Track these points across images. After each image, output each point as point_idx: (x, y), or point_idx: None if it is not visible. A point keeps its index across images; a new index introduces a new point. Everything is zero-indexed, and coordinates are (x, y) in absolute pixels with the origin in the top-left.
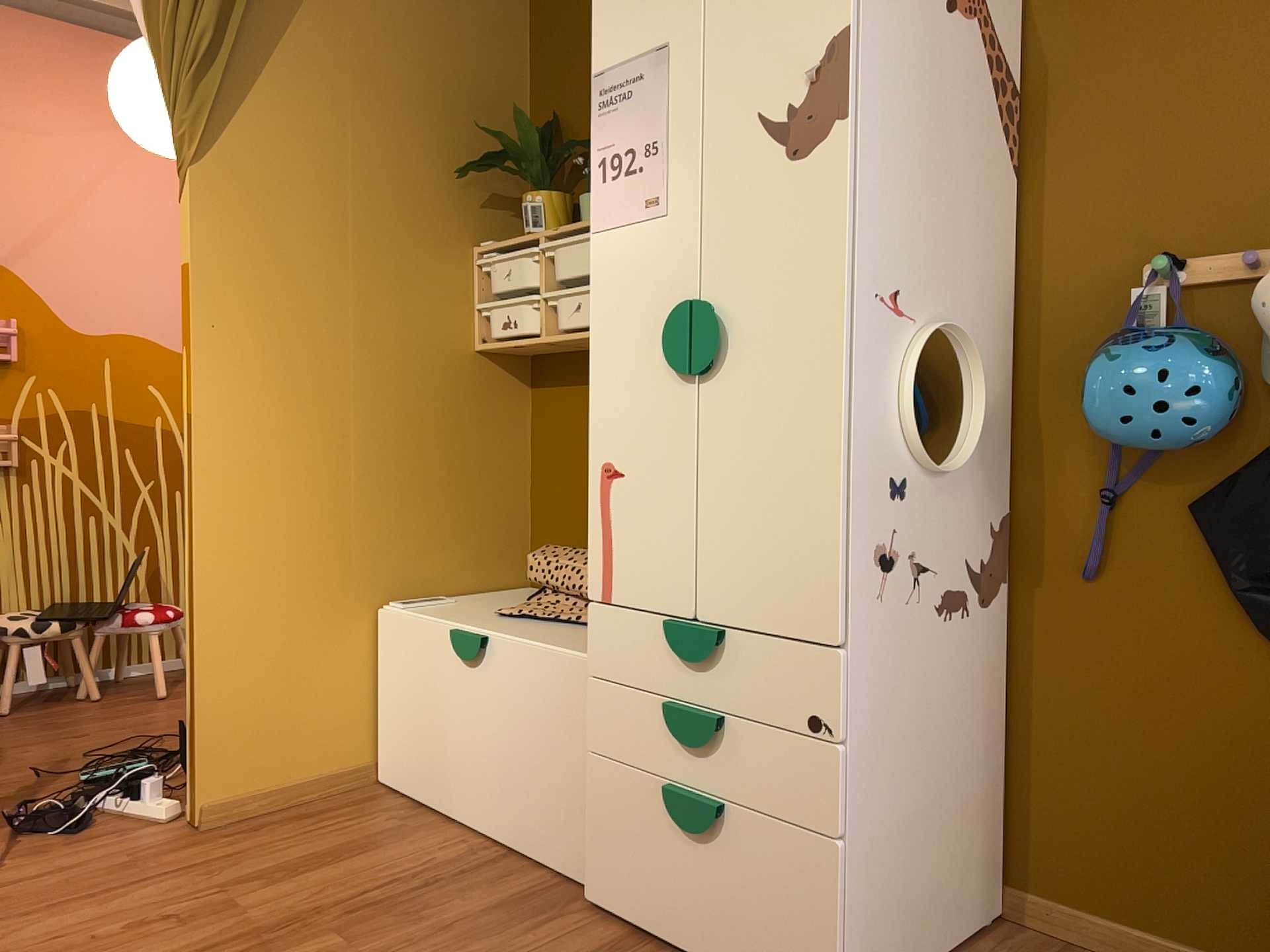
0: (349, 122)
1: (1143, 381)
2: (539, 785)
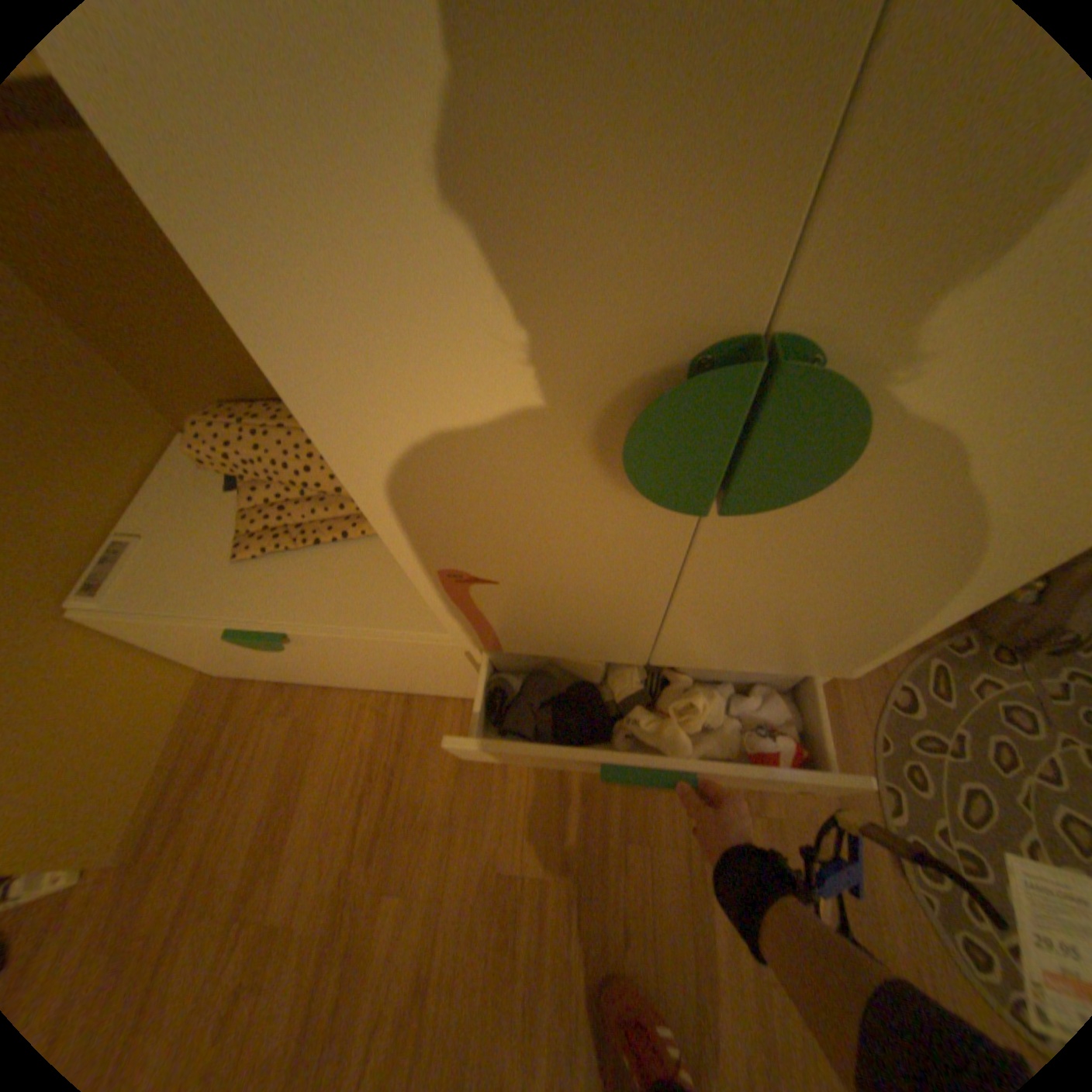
0: None
1: None
2: (423, 679)
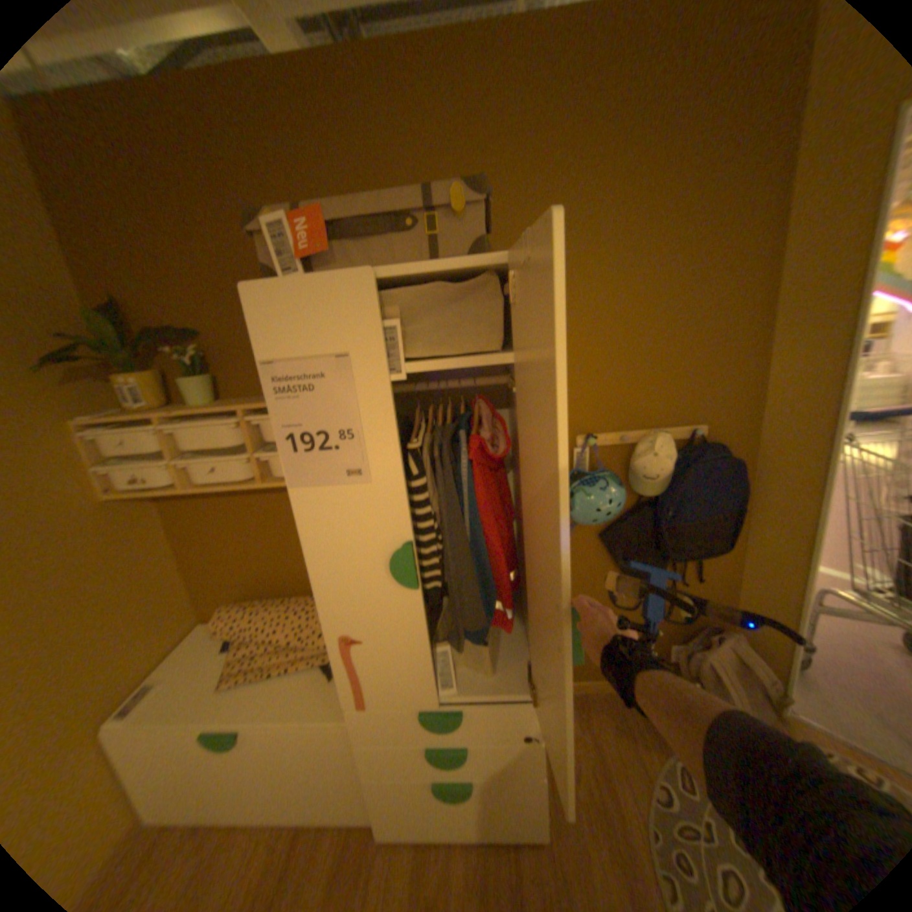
0: None
1: (603, 506)
2: (313, 794)
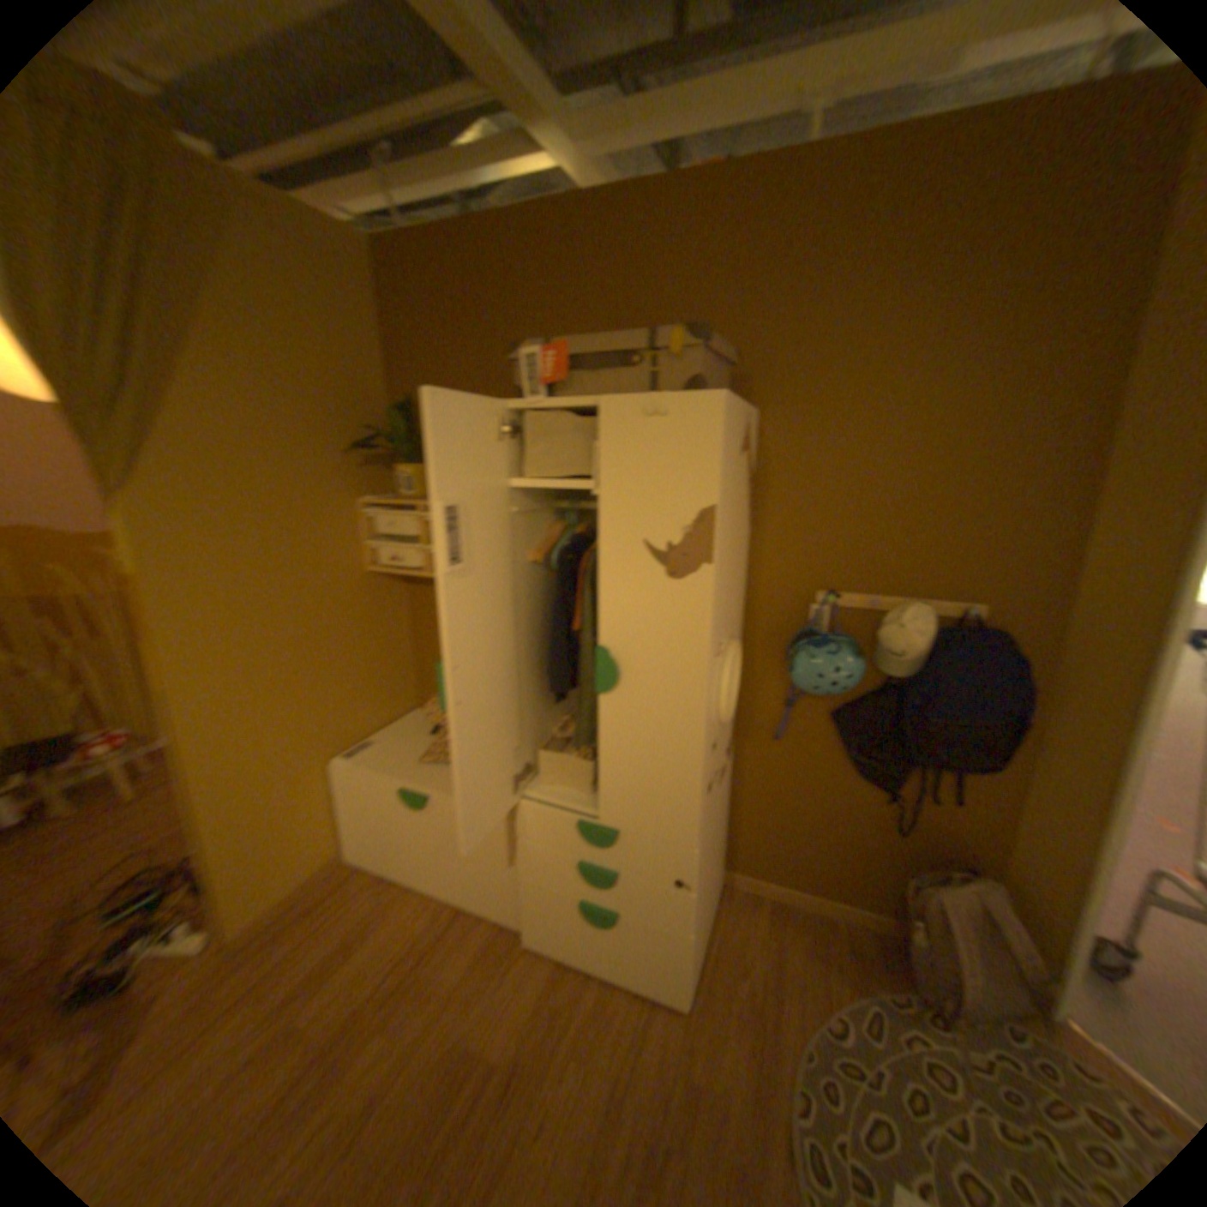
0: (244, 424)
1: (826, 673)
2: (477, 881)
